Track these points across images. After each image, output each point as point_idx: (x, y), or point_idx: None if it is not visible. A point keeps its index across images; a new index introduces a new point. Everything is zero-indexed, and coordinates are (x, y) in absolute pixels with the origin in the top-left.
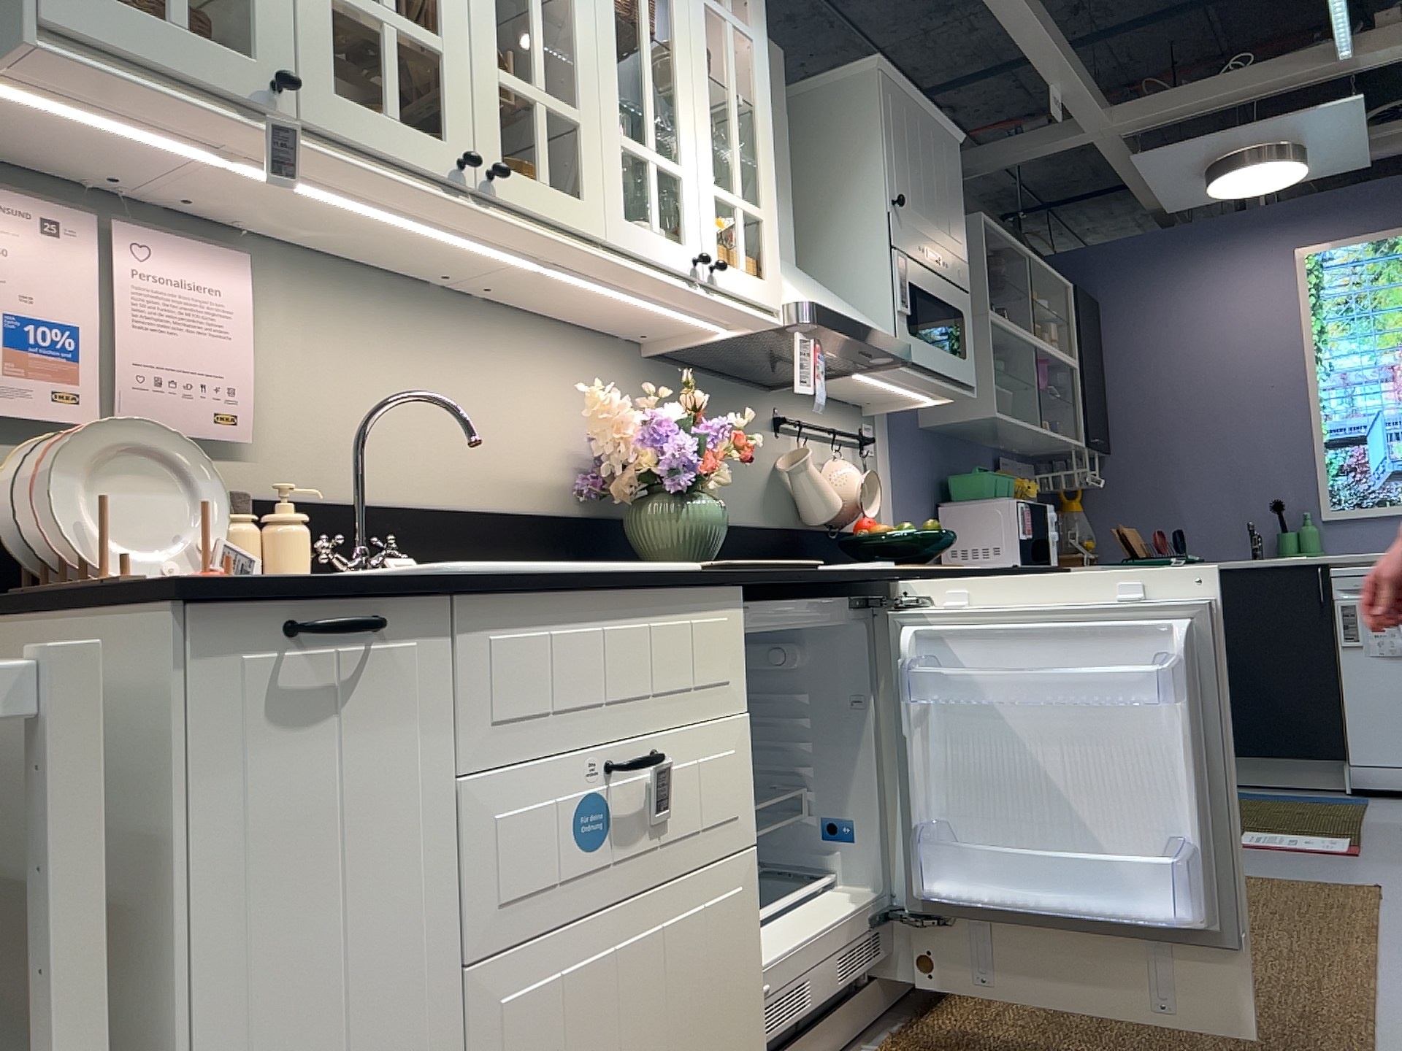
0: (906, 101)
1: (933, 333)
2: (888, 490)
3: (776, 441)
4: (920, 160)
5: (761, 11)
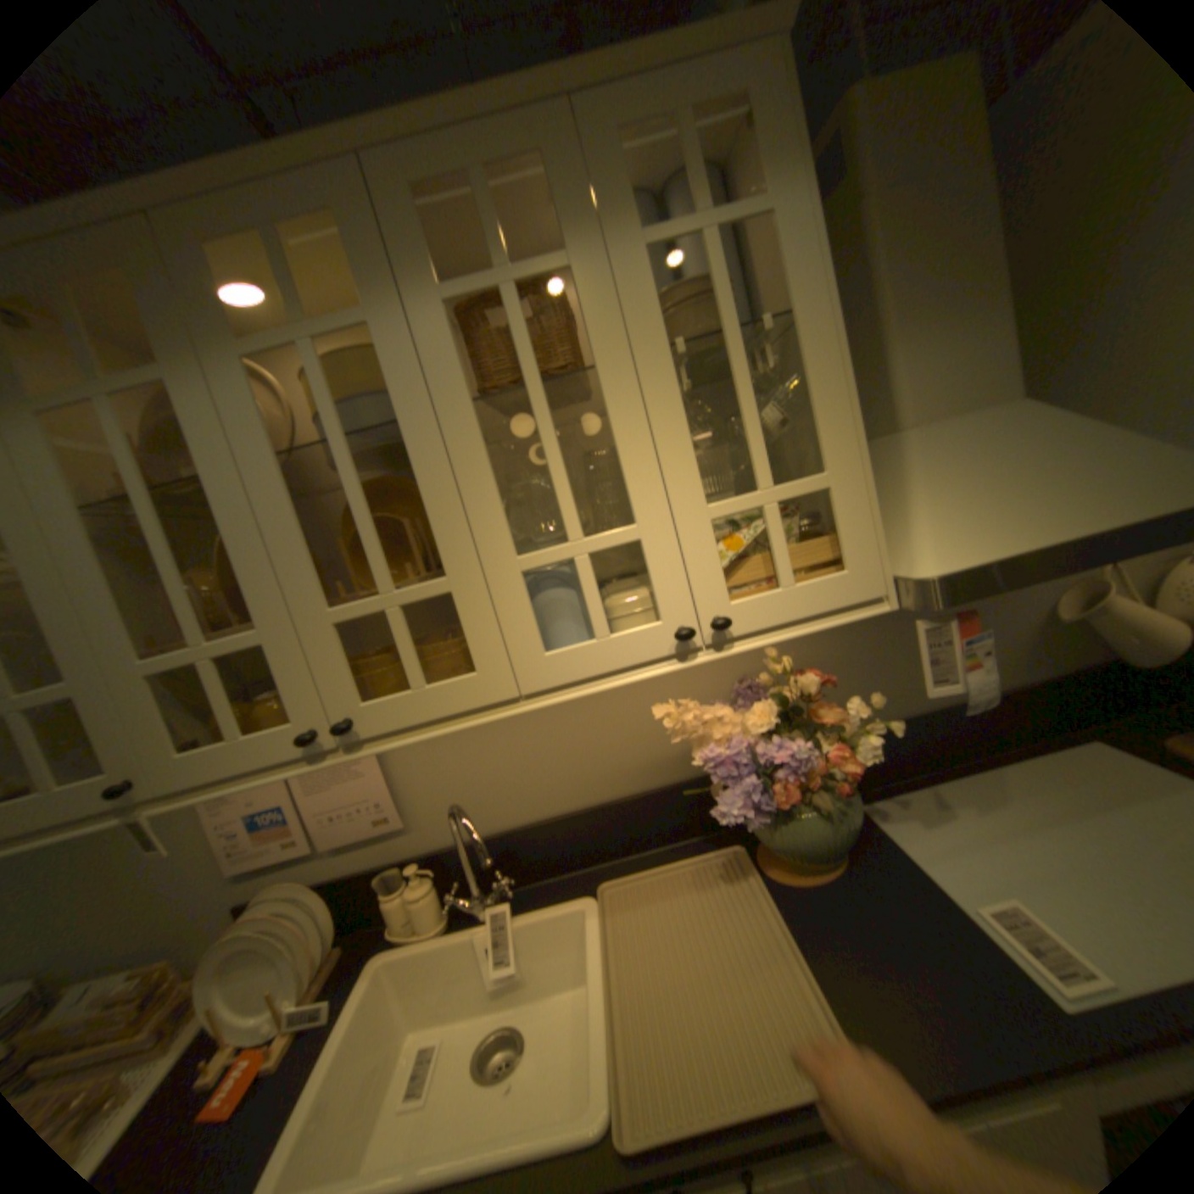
0: None
1: None
2: None
3: None
4: None
5: (786, 131)
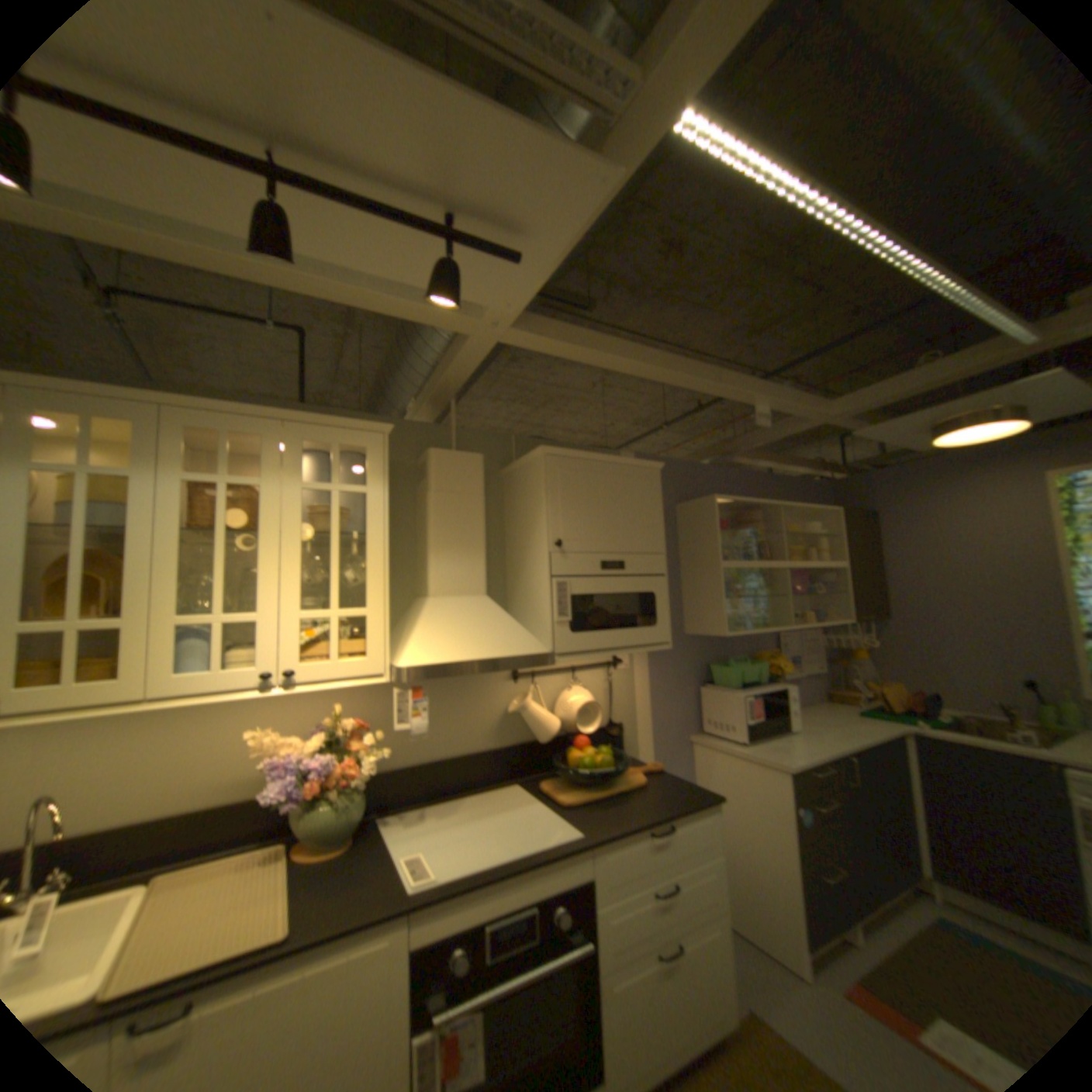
0: (582, 465)
1: (613, 618)
2: (640, 689)
3: (512, 688)
4: (598, 501)
5: (380, 469)
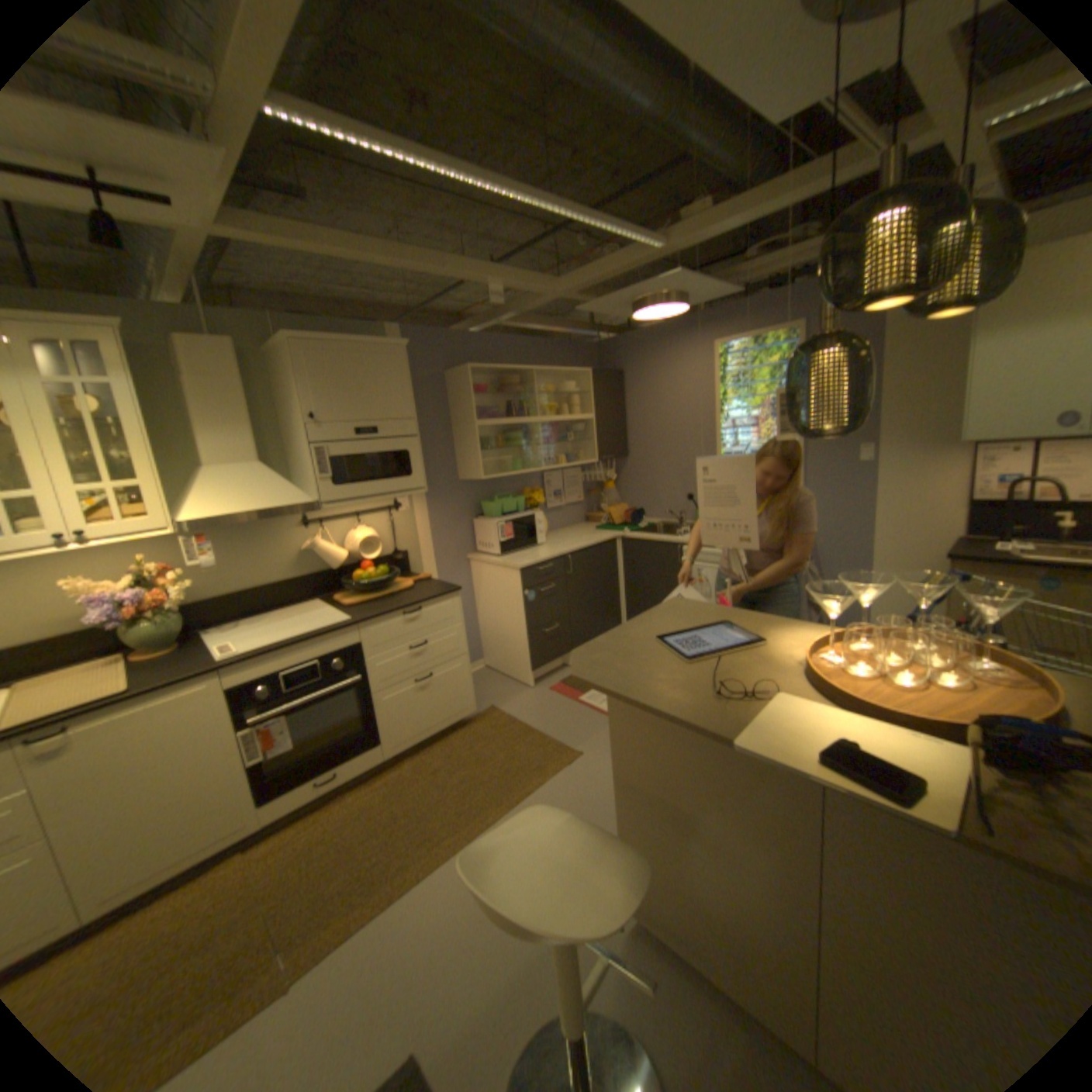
0: (325, 345)
1: (373, 472)
2: (421, 524)
3: (303, 531)
4: (345, 377)
5: (118, 360)
